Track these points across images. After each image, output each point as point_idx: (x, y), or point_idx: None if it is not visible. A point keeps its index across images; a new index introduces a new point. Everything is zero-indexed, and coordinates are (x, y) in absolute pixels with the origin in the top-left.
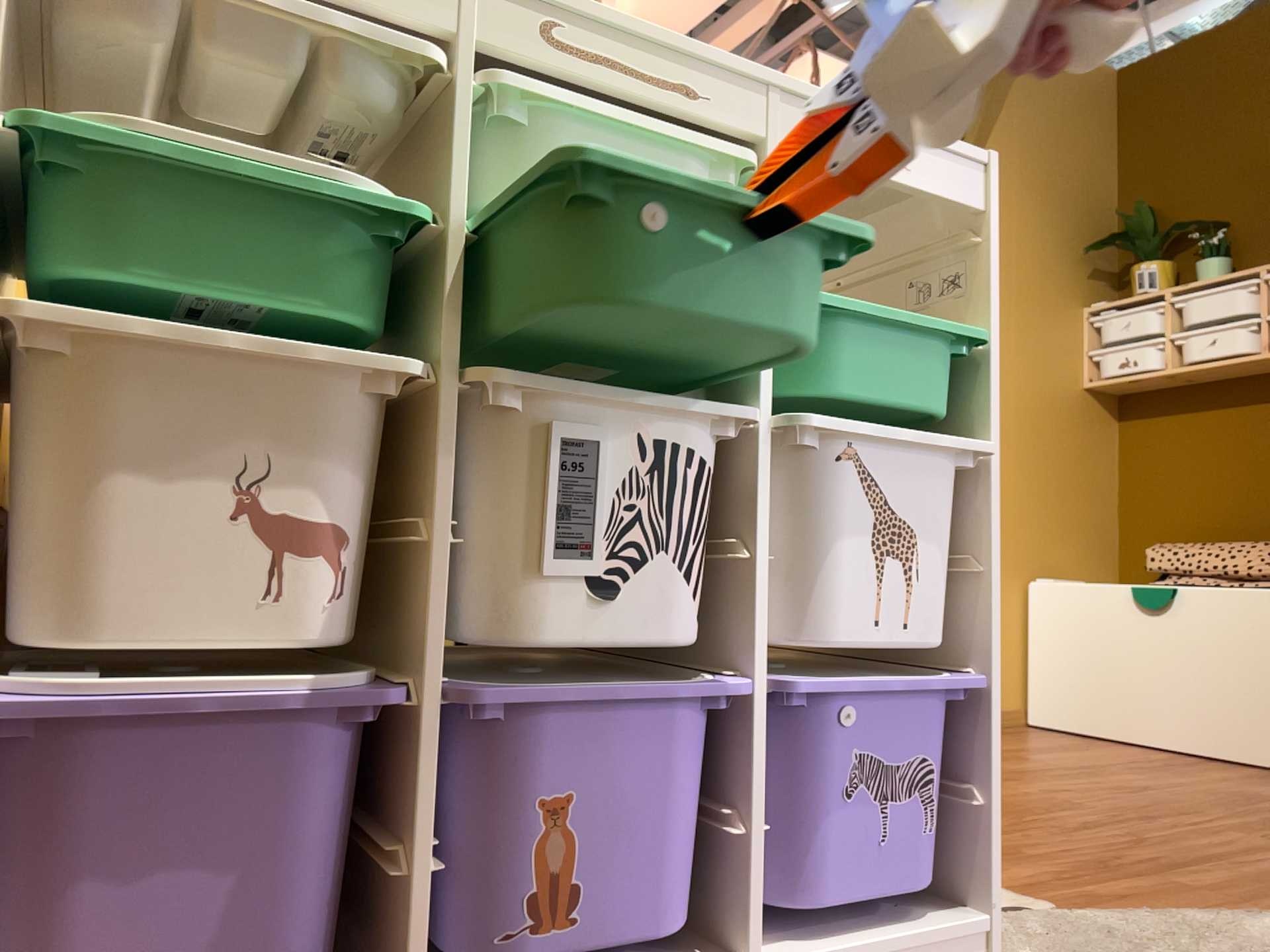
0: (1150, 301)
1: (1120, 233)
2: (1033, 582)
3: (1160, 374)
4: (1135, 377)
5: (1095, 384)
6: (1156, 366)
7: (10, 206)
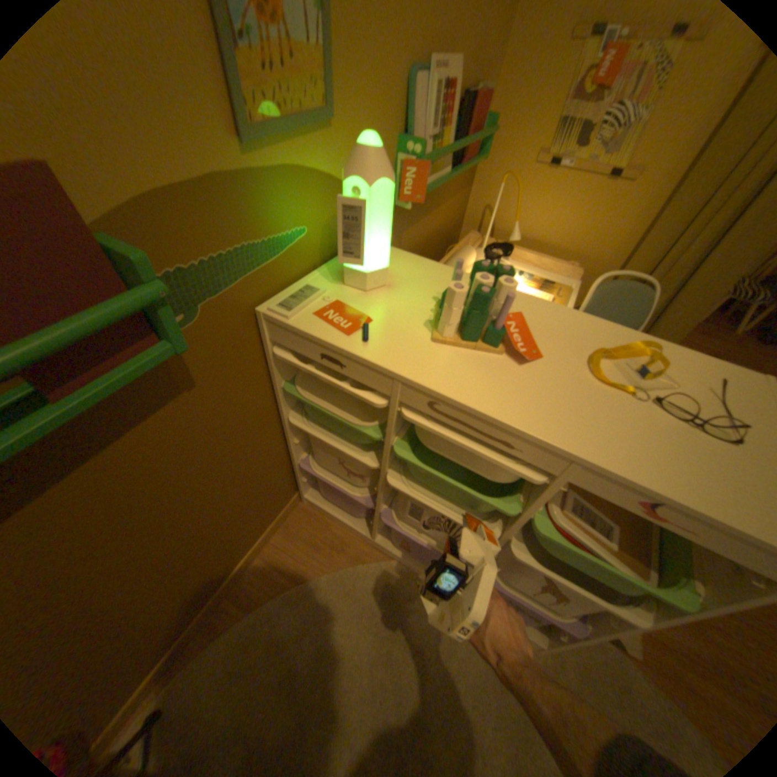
0: None
1: None
2: None
3: None
4: None
5: None
6: None
7: (286, 396)
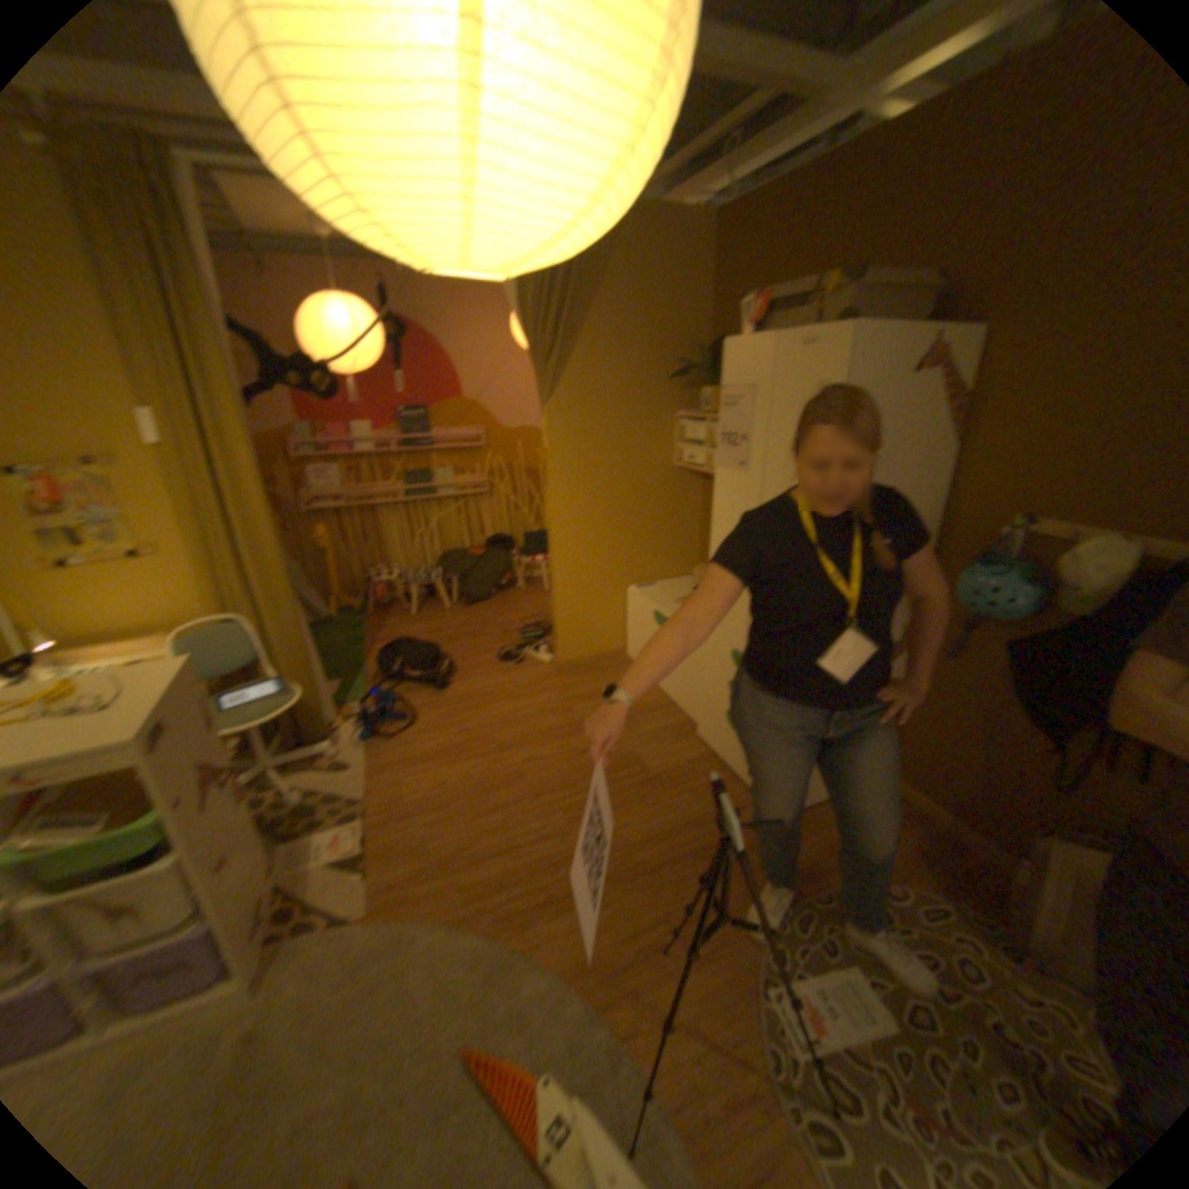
0: (706, 420)
1: (703, 359)
2: (627, 593)
3: (705, 472)
4: (696, 470)
5: (681, 467)
6: (704, 466)
7: None
